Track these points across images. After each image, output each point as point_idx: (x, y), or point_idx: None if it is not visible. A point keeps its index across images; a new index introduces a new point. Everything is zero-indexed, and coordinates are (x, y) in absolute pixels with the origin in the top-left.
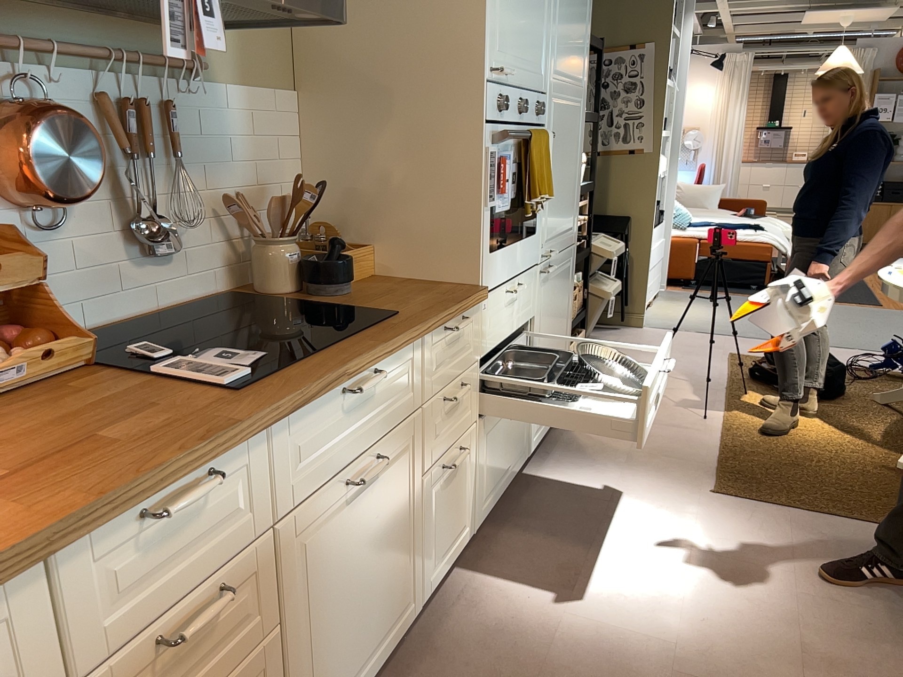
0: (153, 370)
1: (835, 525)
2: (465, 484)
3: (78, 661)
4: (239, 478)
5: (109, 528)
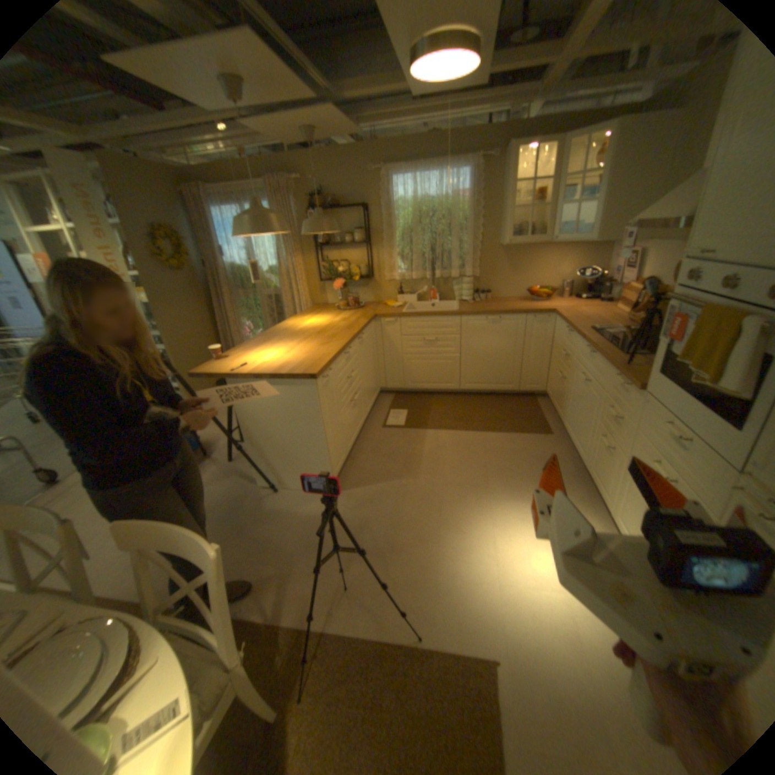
0: (619, 327)
1: (396, 633)
2: (612, 474)
3: (561, 340)
4: (574, 340)
5: (565, 325)
